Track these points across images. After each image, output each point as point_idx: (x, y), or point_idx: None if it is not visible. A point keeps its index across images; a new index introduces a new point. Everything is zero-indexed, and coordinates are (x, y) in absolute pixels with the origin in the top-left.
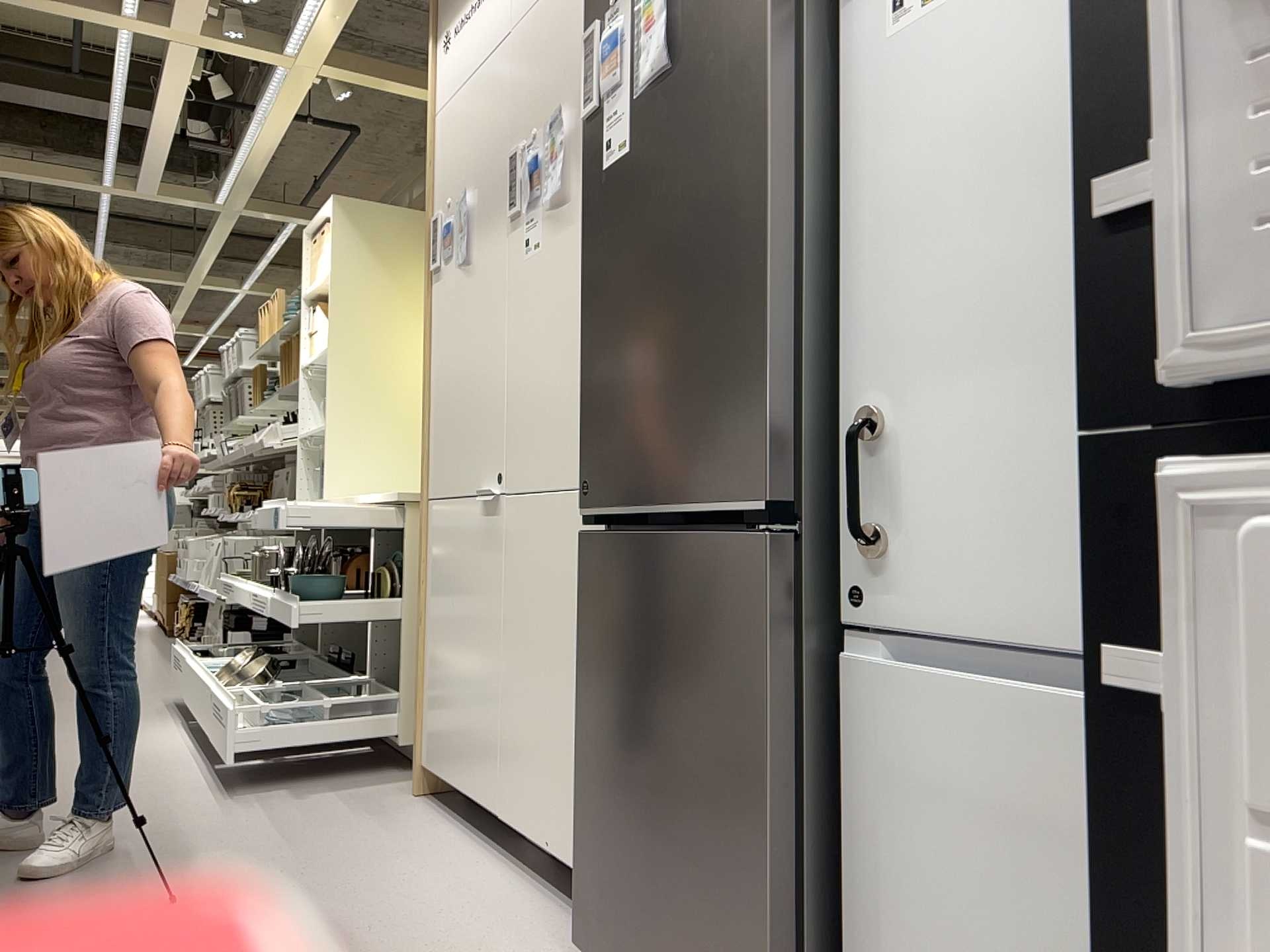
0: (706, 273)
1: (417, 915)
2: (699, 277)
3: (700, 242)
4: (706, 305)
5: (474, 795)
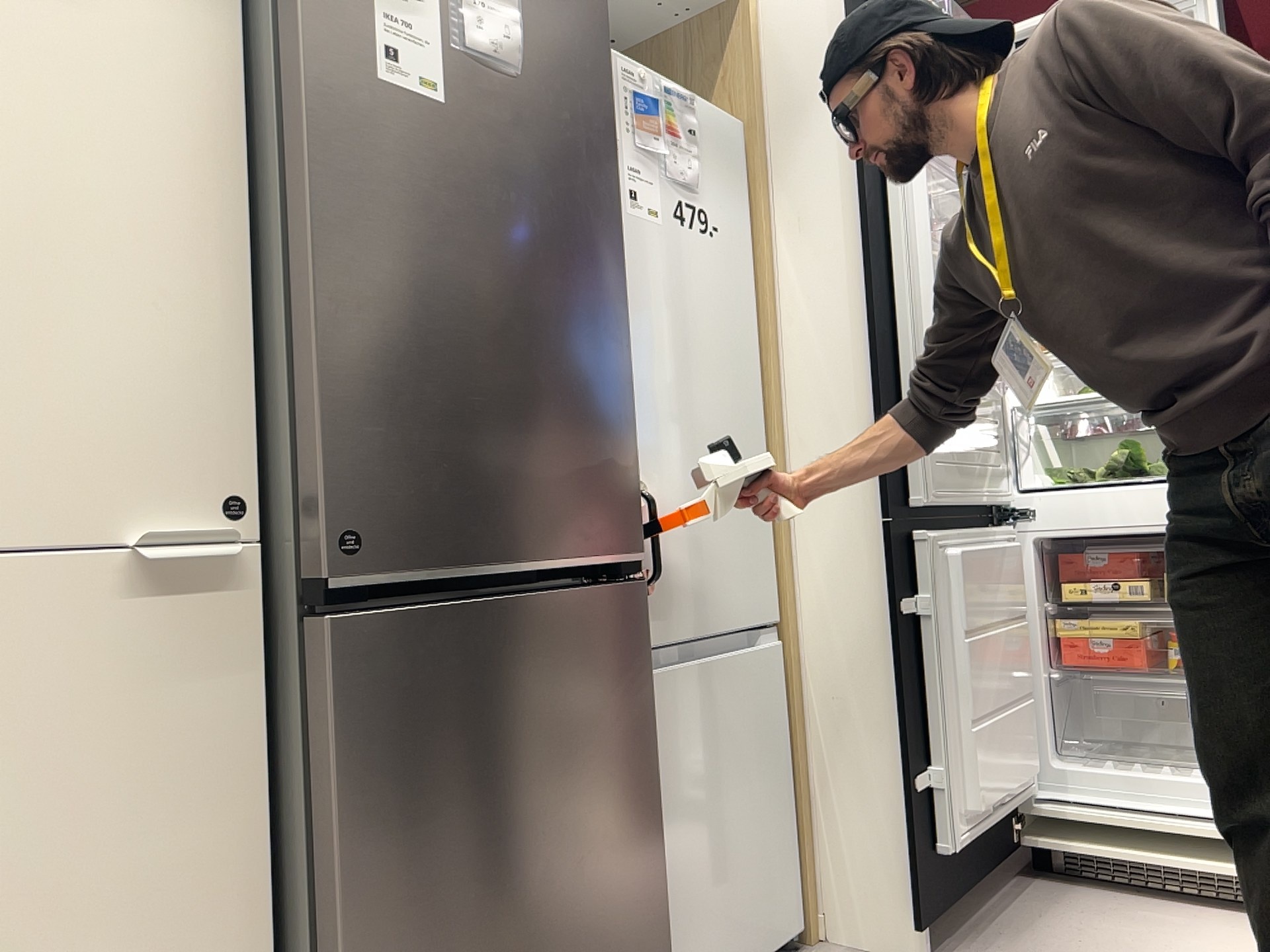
0: (571, 324)
1: None
2: (563, 324)
3: (562, 289)
4: (573, 357)
5: None
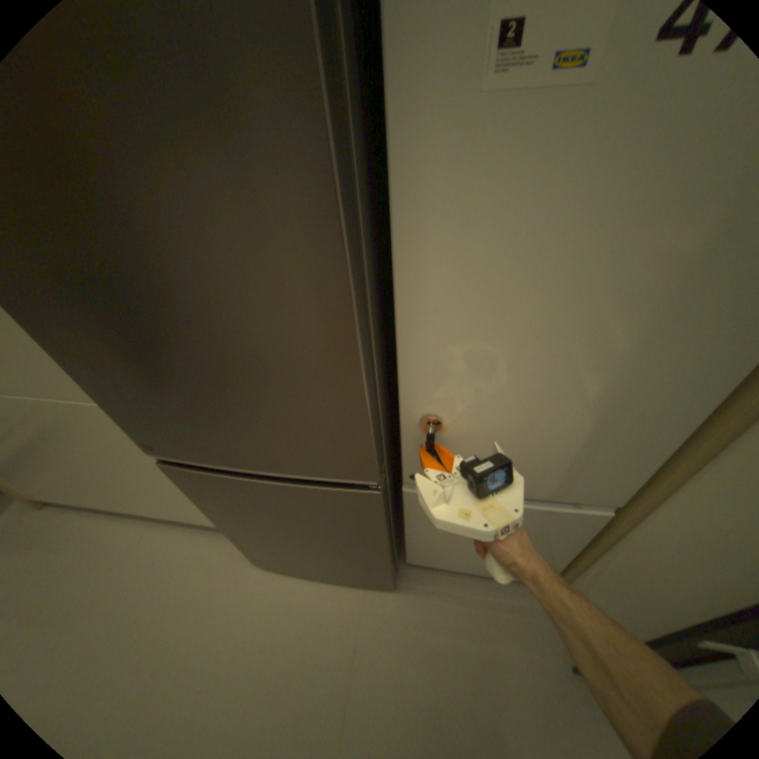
0: (260, 349)
1: (150, 598)
2: (249, 350)
3: (238, 319)
4: (270, 374)
5: (101, 507)
